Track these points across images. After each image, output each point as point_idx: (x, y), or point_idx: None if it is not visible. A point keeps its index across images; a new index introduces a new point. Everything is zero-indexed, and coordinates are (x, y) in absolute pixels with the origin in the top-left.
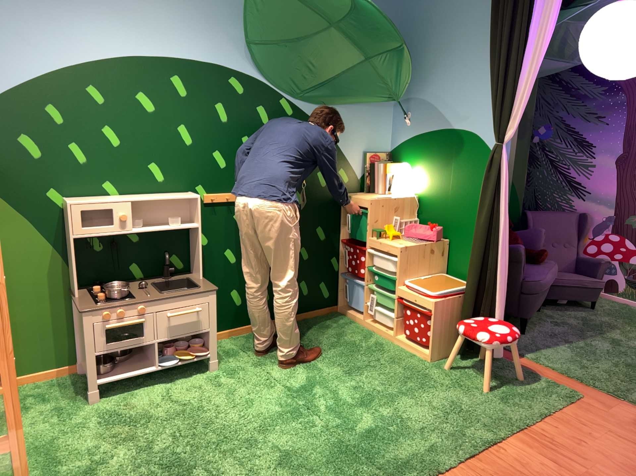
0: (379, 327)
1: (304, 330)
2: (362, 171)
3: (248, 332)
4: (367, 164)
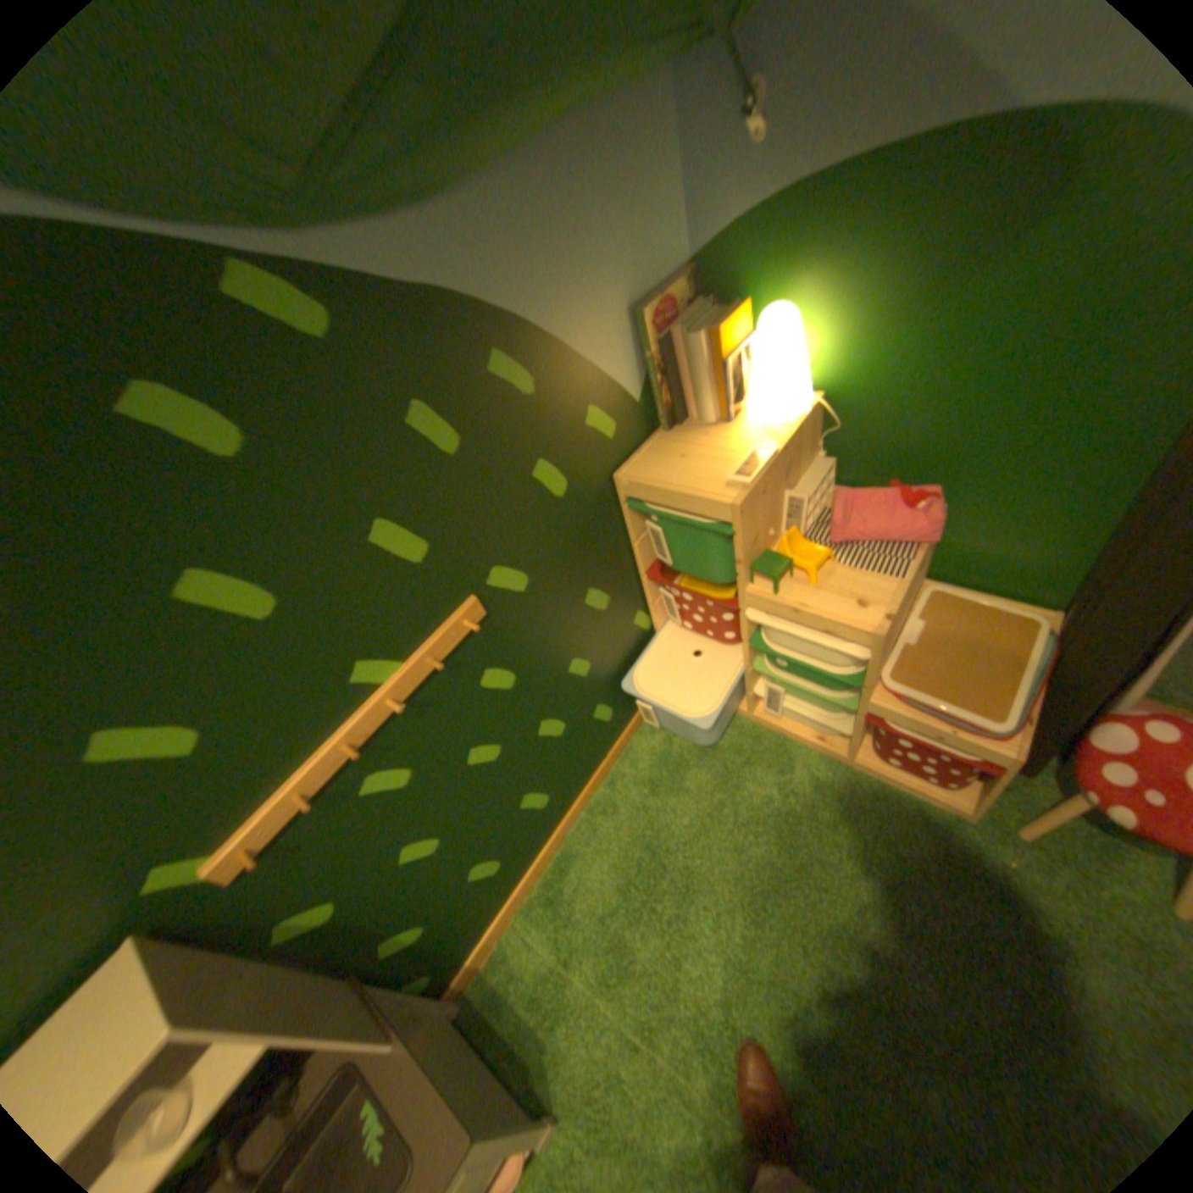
0: (793, 727)
1: (644, 798)
2: (640, 374)
3: (539, 873)
4: (651, 350)
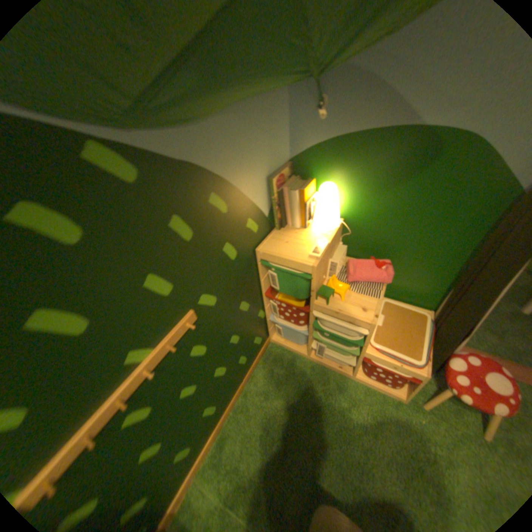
0: (328, 362)
1: (261, 402)
2: (269, 205)
3: (208, 449)
4: (275, 195)
